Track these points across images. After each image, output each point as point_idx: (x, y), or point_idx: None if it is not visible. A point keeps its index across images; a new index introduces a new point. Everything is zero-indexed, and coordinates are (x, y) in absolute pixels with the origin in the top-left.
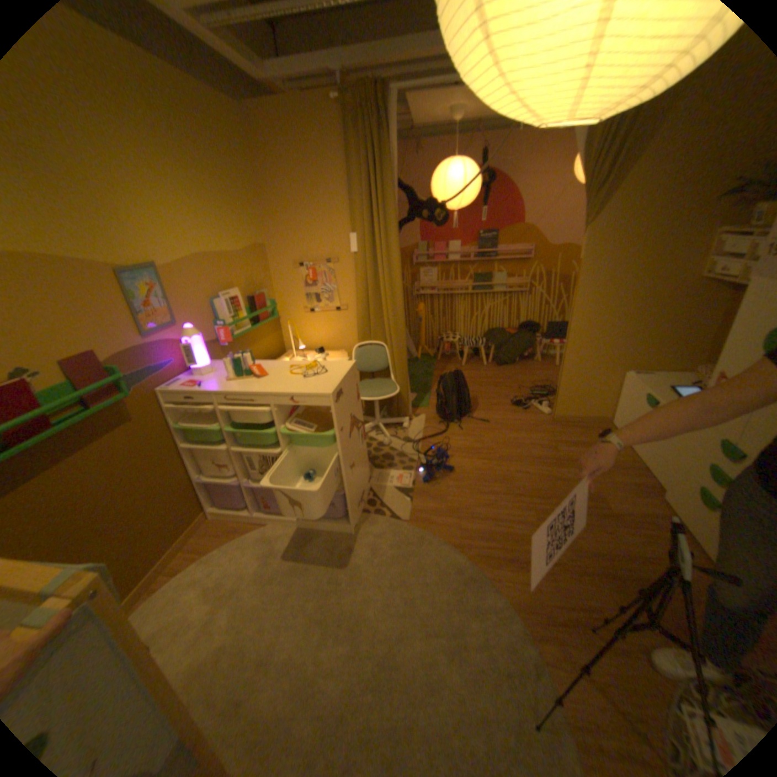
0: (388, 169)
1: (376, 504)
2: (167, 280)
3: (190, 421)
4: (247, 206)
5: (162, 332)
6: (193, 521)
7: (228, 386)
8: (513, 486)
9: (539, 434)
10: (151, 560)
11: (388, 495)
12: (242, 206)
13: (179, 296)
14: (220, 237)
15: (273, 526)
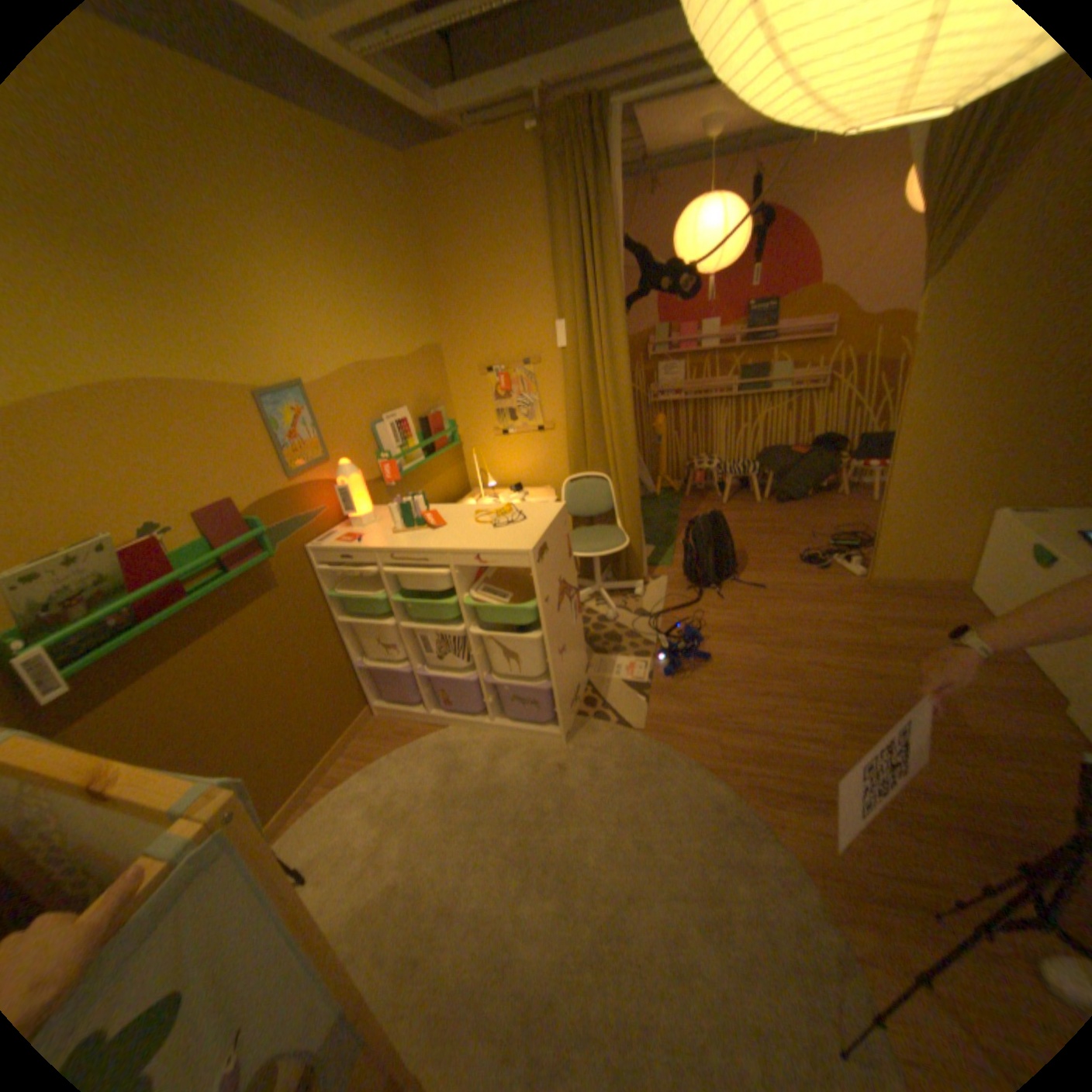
0: (609, 222)
1: (597, 703)
2: (318, 401)
3: (350, 586)
4: (417, 294)
5: (313, 470)
6: (356, 717)
7: (396, 540)
8: (804, 686)
9: (846, 607)
10: (307, 765)
11: (614, 691)
12: (411, 294)
13: (334, 422)
14: (383, 339)
15: (457, 729)
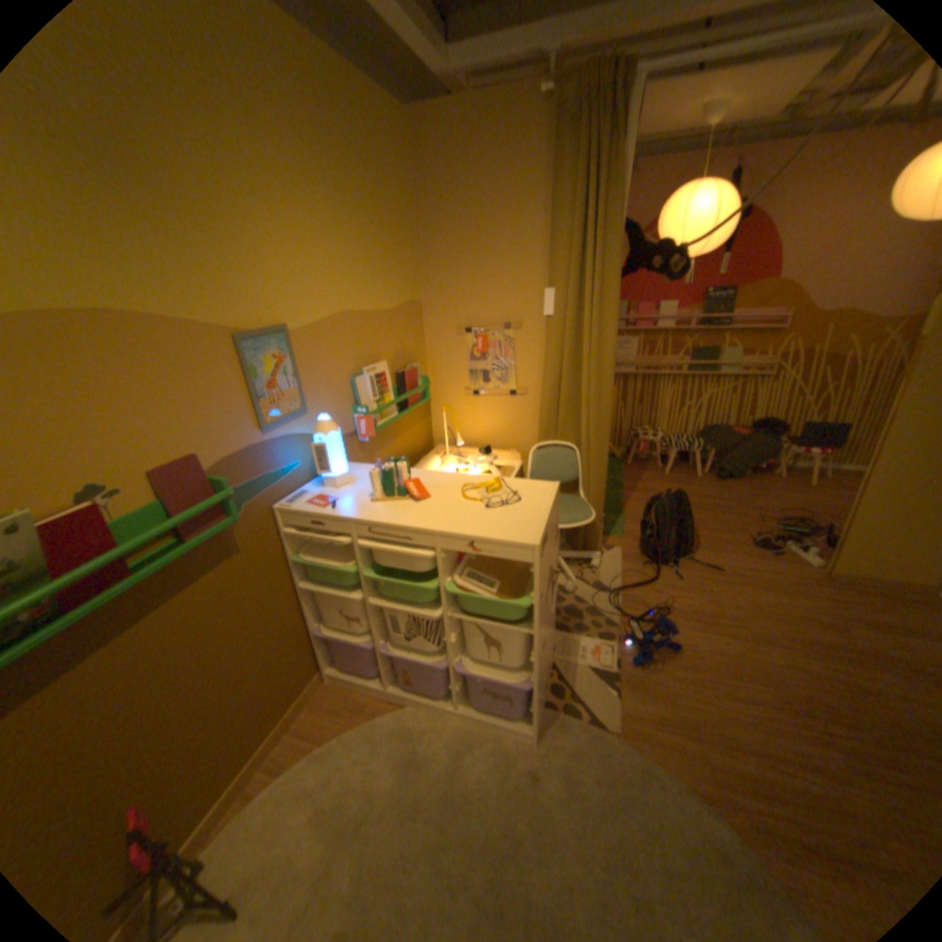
0: (619, 192)
1: (566, 694)
2: (301, 349)
3: (315, 551)
4: (405, 248)
5: (288, 423)
6: (306, 686)
7: (375, 510)
8: (788, 695)
9: (812, 602)
10: (249, 748)
11: (583, 680)
12: (400, 248)
13: (314, 372)
14: (370, 290)
15: (415, 711)
